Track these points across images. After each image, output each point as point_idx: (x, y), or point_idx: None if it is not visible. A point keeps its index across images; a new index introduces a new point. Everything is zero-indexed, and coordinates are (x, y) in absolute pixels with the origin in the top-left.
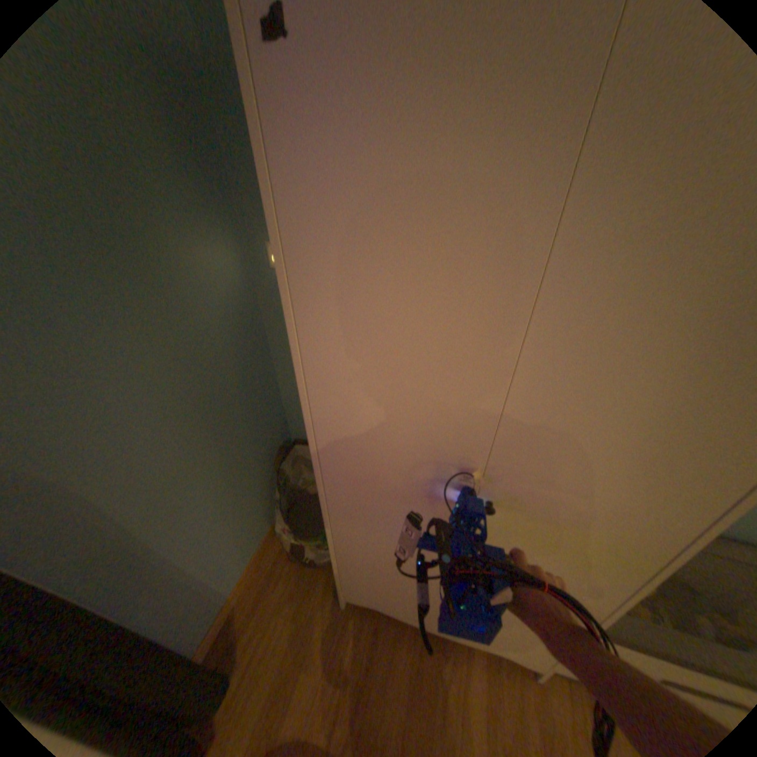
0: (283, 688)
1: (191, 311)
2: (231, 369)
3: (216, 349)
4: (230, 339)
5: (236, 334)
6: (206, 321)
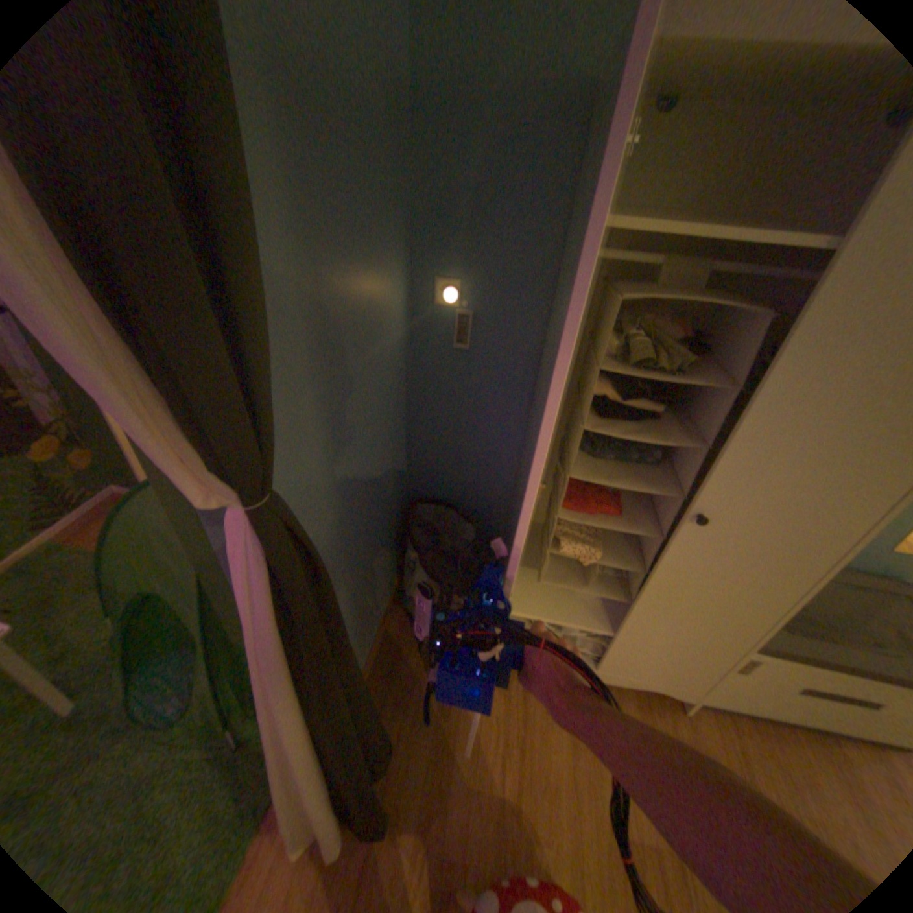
0: (443, 747)
1: (380, 344)
2: (391, 410)
3: (386, 387)
4: (394, 378)
5: (397, 374)
6: (385, 357)
